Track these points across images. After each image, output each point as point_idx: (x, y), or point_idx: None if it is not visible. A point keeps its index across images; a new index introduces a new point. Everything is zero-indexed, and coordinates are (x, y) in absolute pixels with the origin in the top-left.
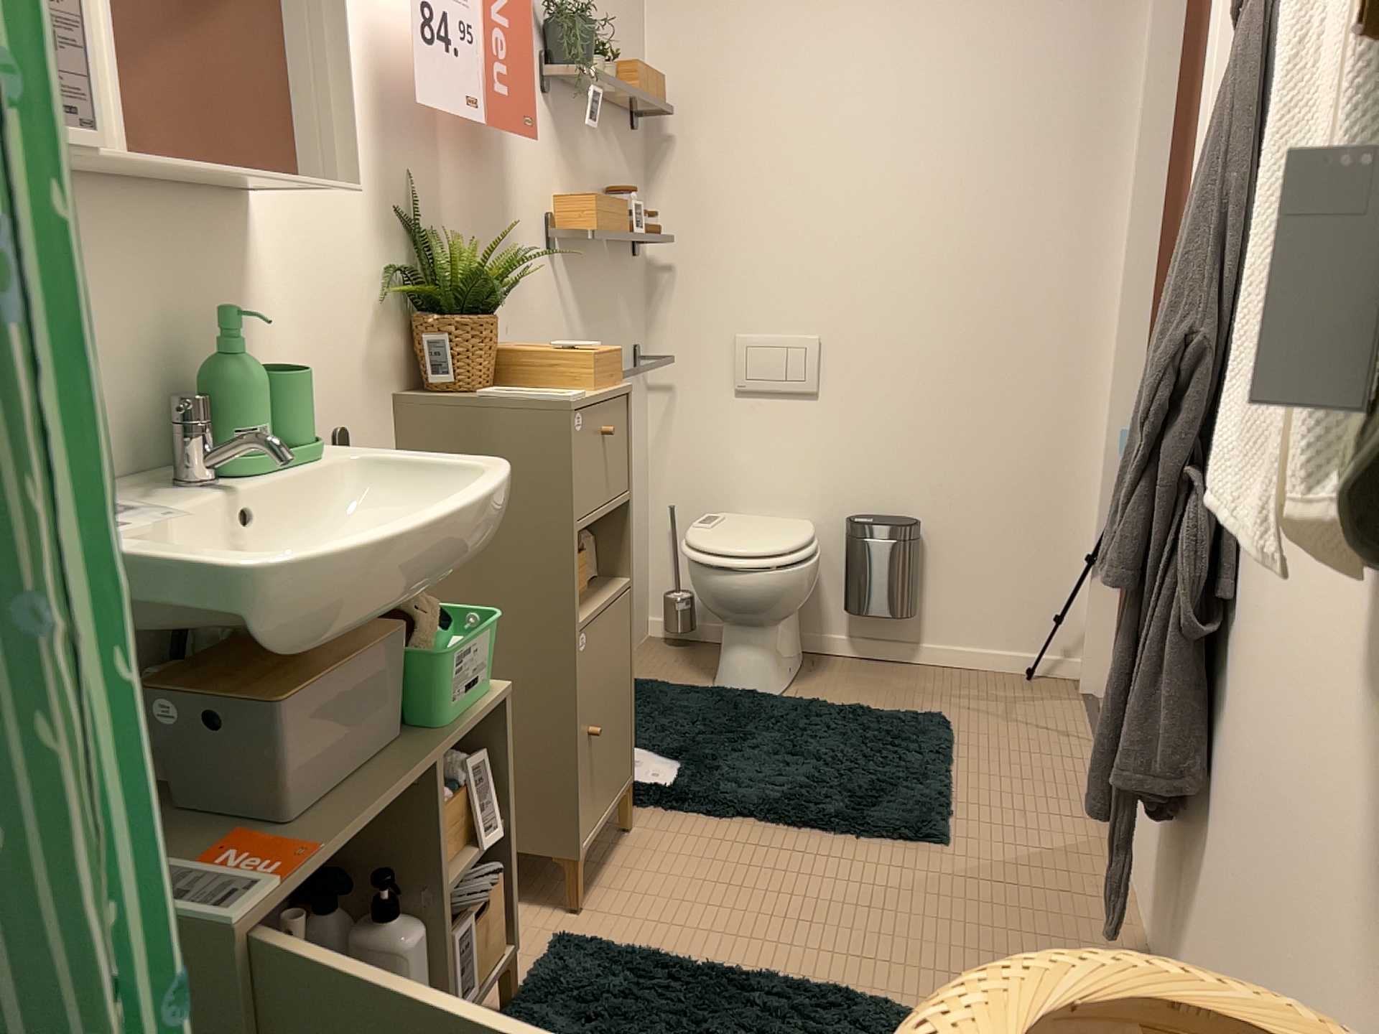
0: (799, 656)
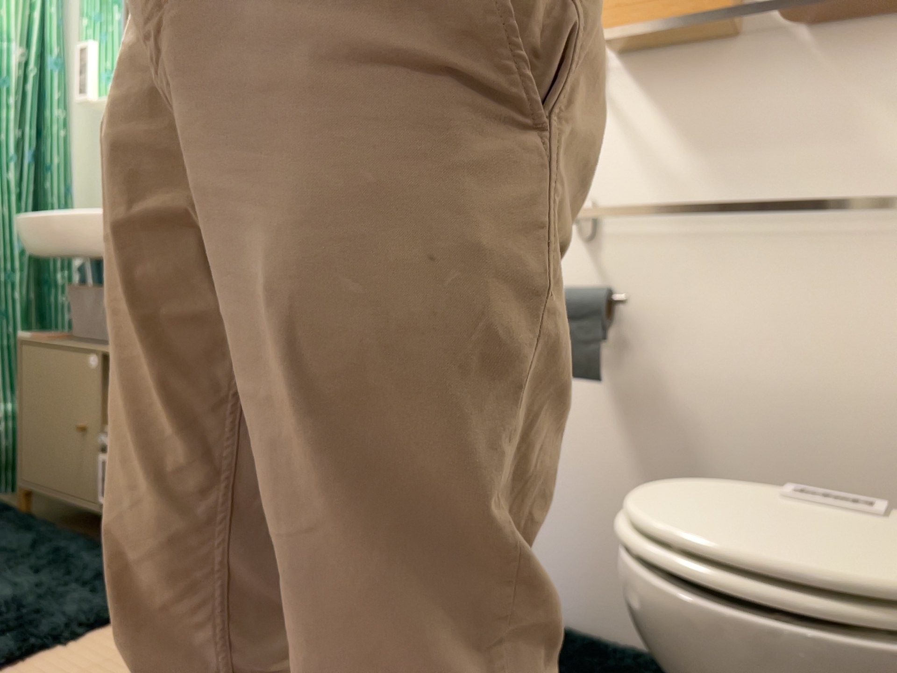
0: None
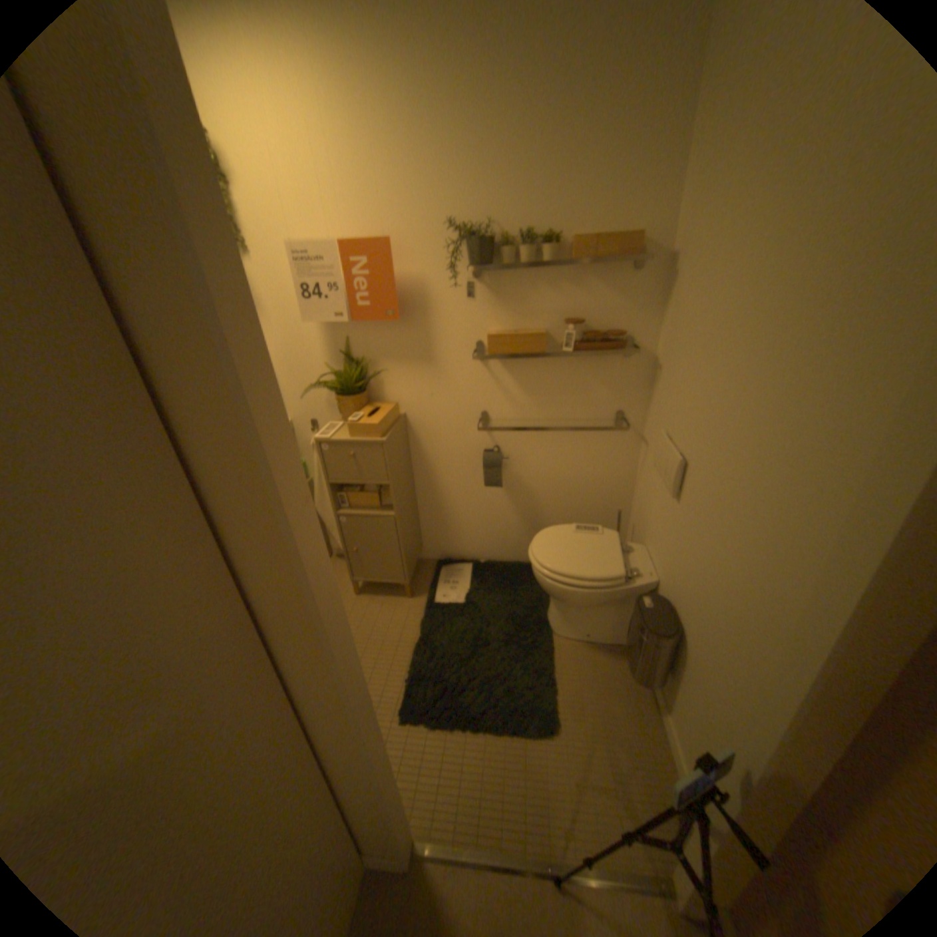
0: (612, 636)
